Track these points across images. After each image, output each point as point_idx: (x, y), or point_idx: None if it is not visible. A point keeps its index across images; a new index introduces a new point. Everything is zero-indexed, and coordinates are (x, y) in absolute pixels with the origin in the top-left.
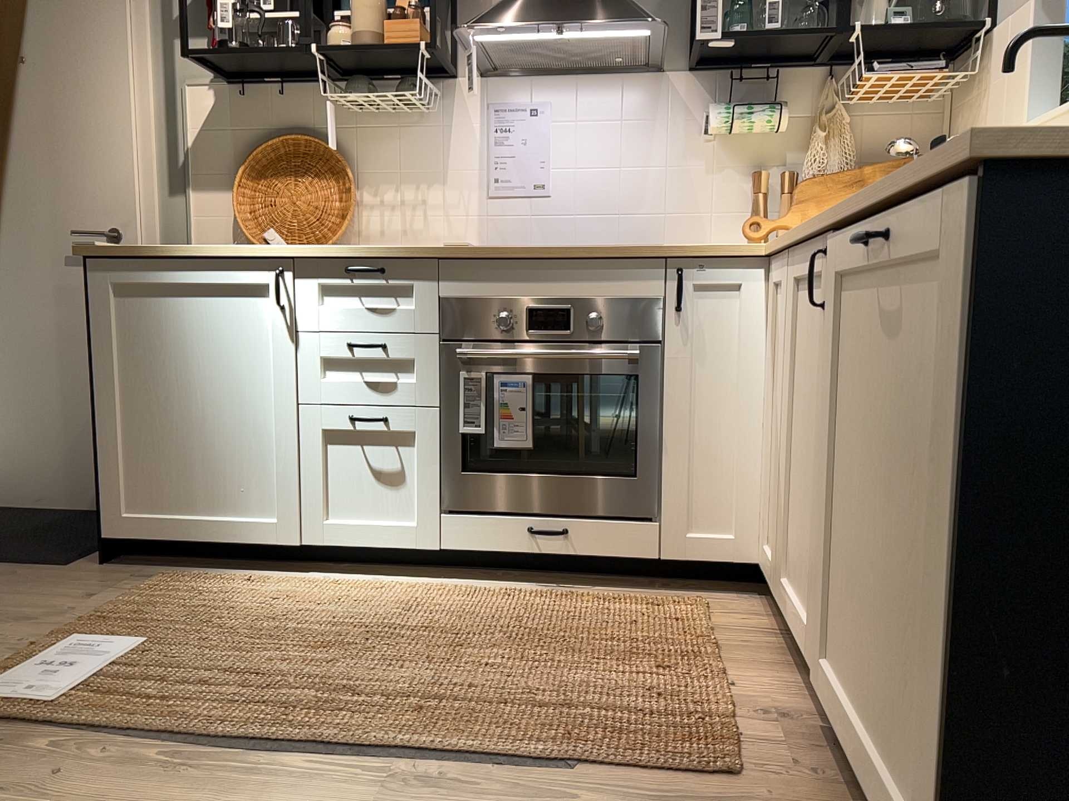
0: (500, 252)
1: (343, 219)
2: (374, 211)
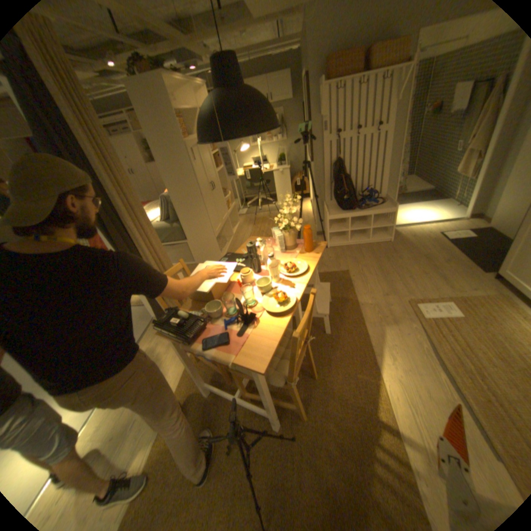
0: None
1: None
2: None
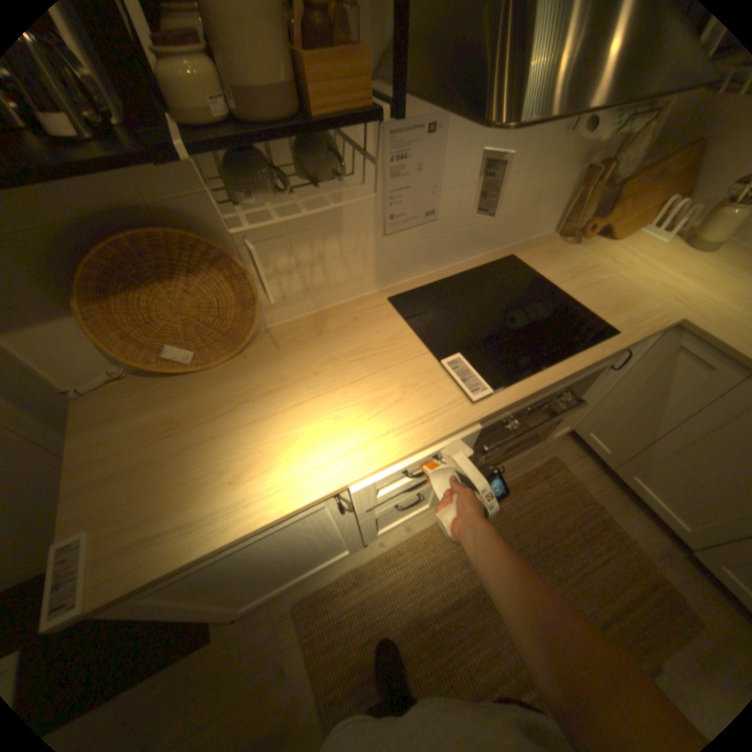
0: (528, 396)
1: (248, 304)
2: (272, 280)
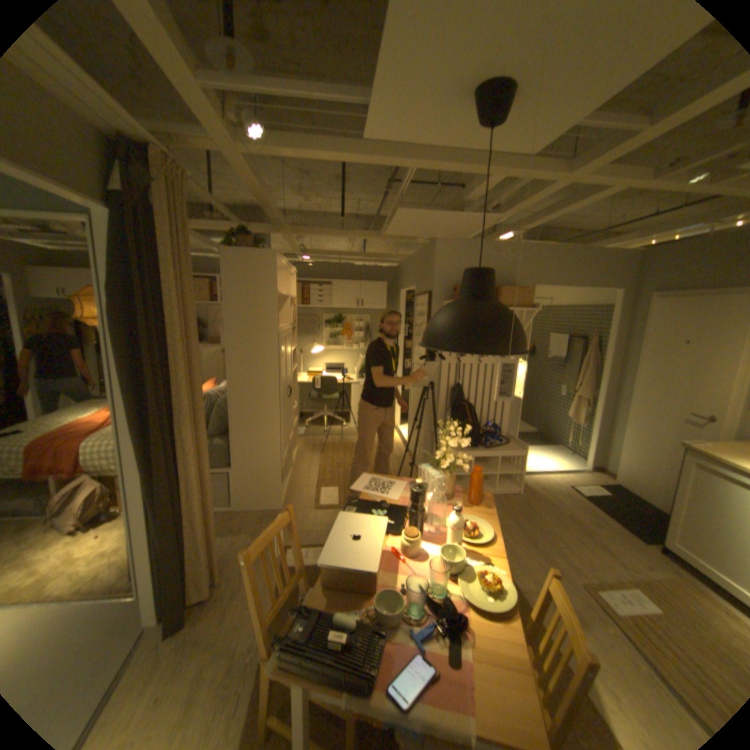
0: None
1: None
2: None
